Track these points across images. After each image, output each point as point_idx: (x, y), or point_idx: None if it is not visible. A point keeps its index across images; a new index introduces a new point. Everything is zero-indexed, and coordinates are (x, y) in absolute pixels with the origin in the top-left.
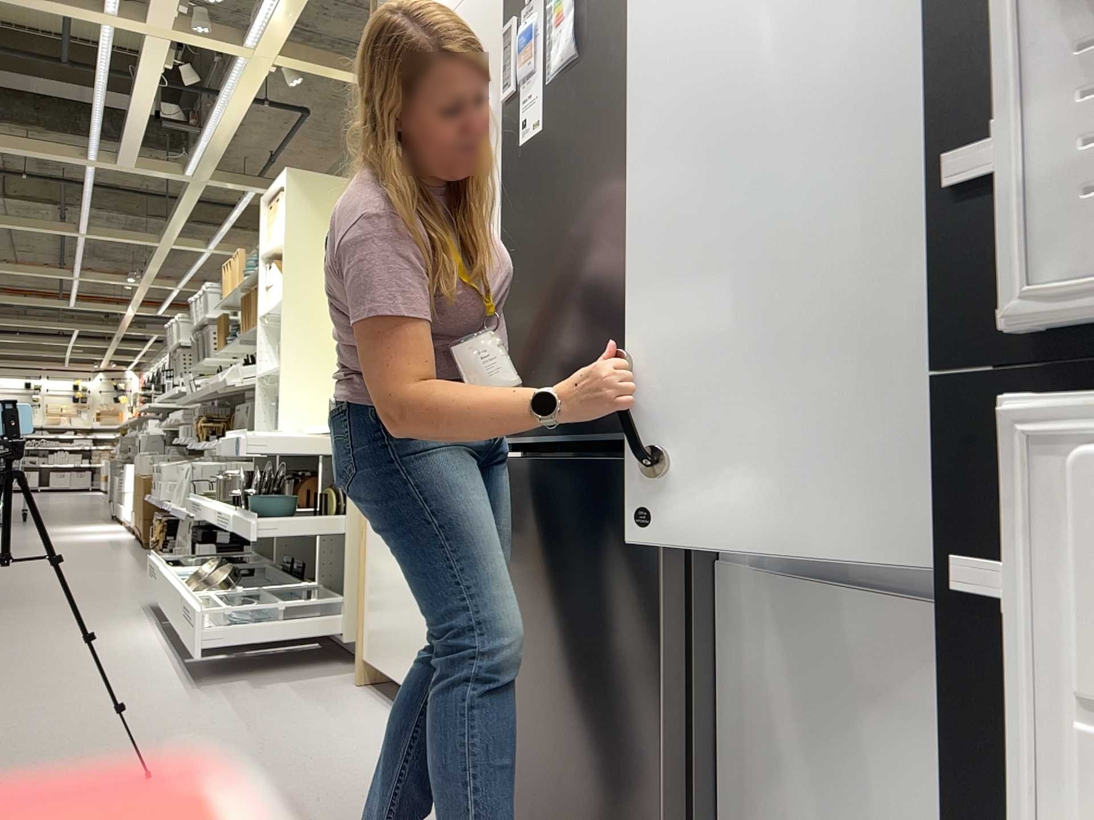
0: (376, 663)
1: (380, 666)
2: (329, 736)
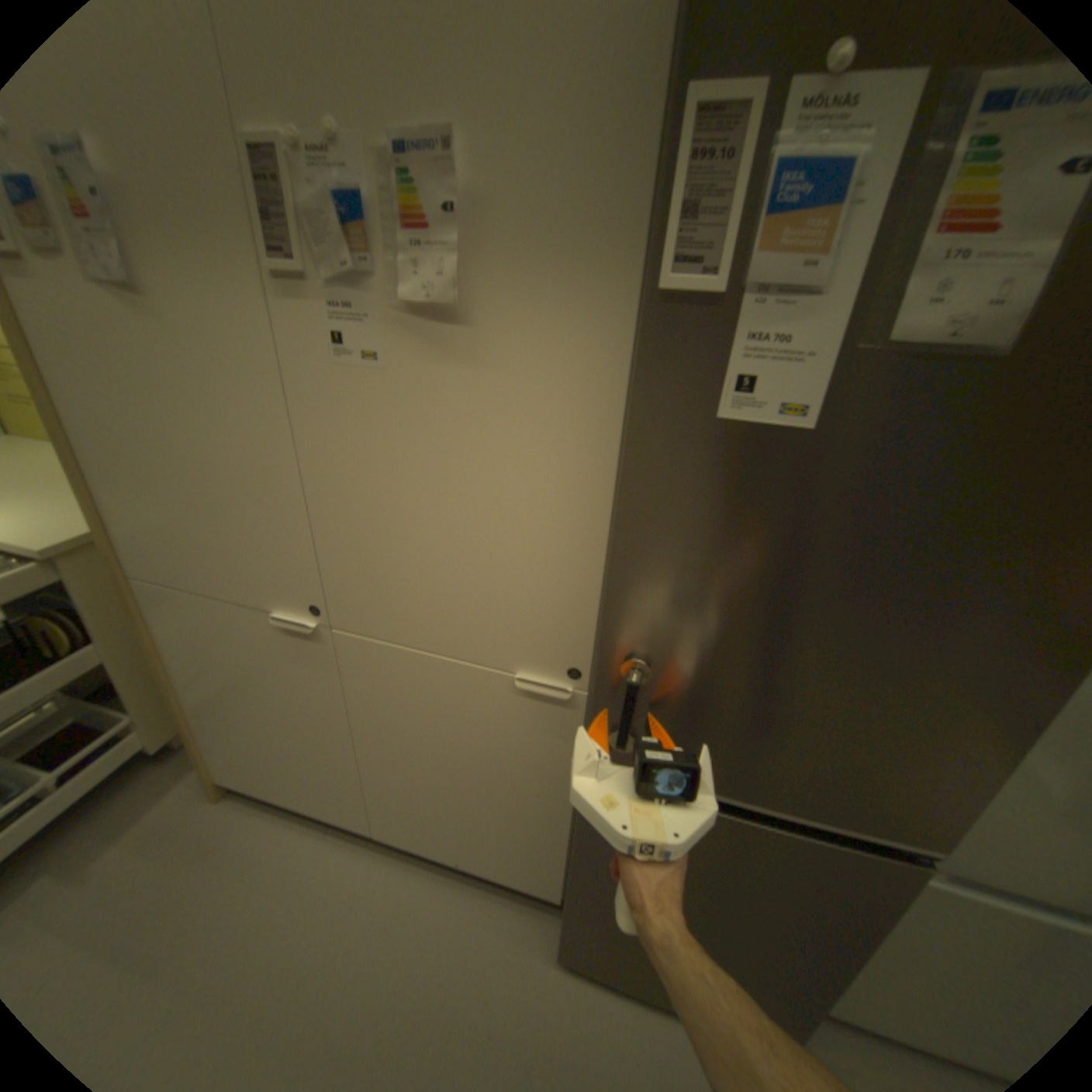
0: (247, 790)
1: (254, 792)
2: (271, 919)
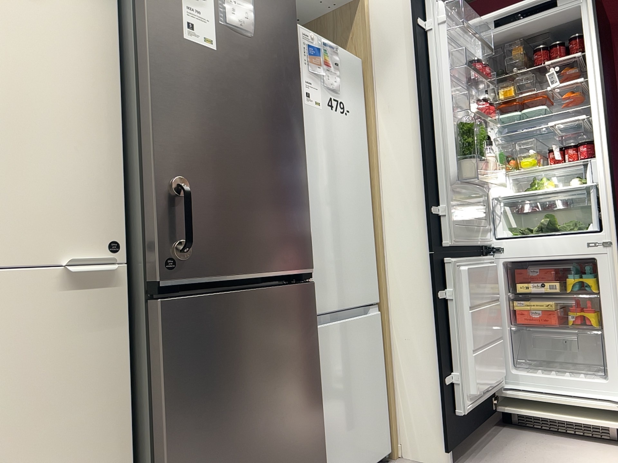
0: None
1: None
2: None
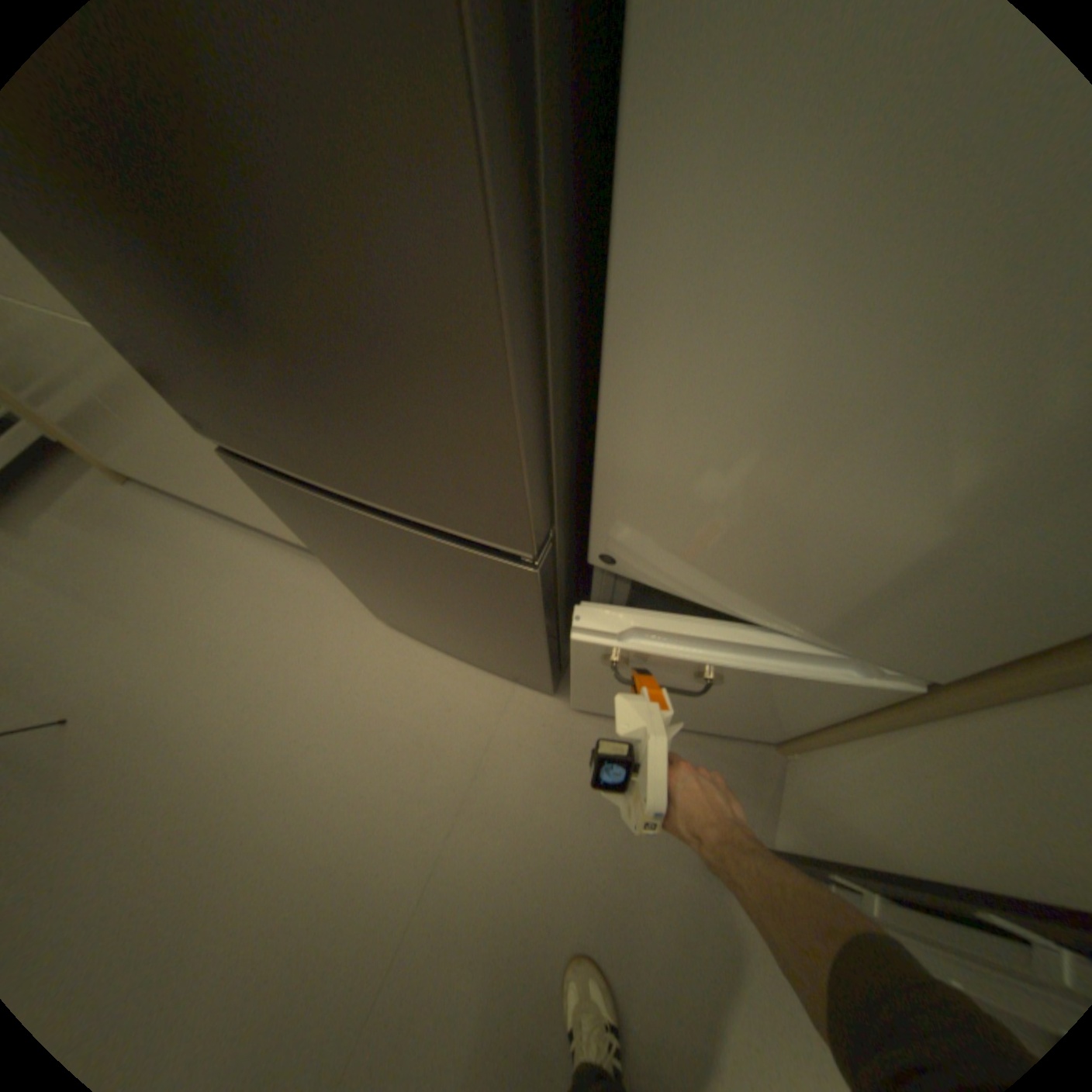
0: (130, 475)
1: (135, 477)
2: (163, 572)
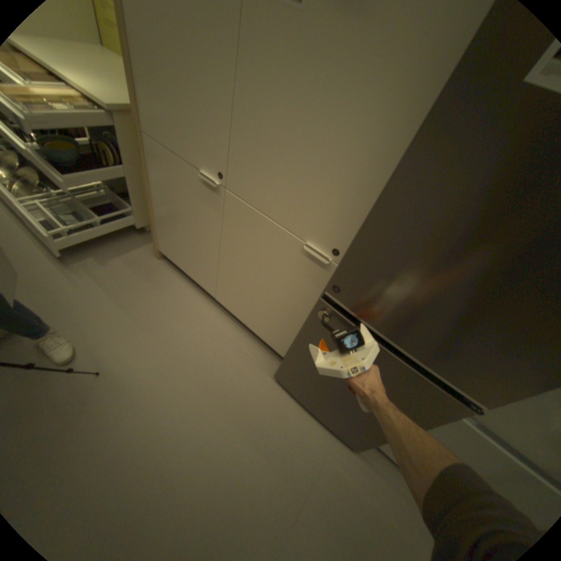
0: (172, 258)
1: (174, 260)
2: (169, 310)
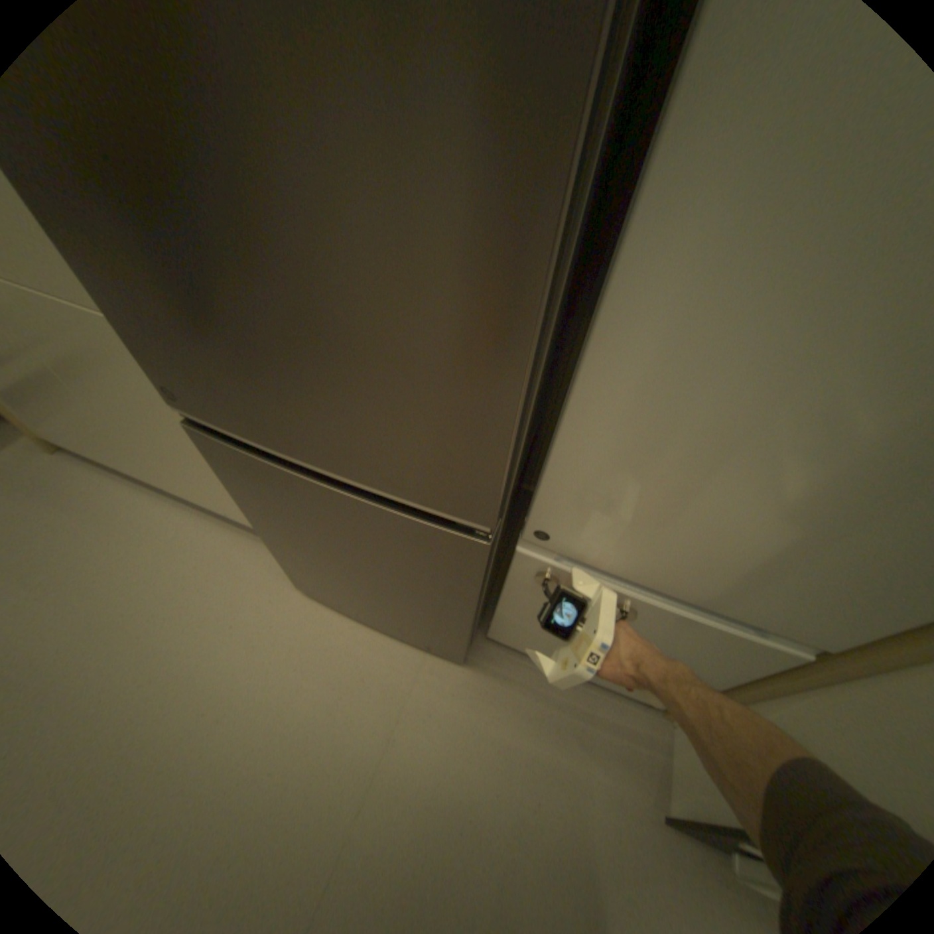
0: (64, 444)
1: (69, 447)
2: (84, 538)
